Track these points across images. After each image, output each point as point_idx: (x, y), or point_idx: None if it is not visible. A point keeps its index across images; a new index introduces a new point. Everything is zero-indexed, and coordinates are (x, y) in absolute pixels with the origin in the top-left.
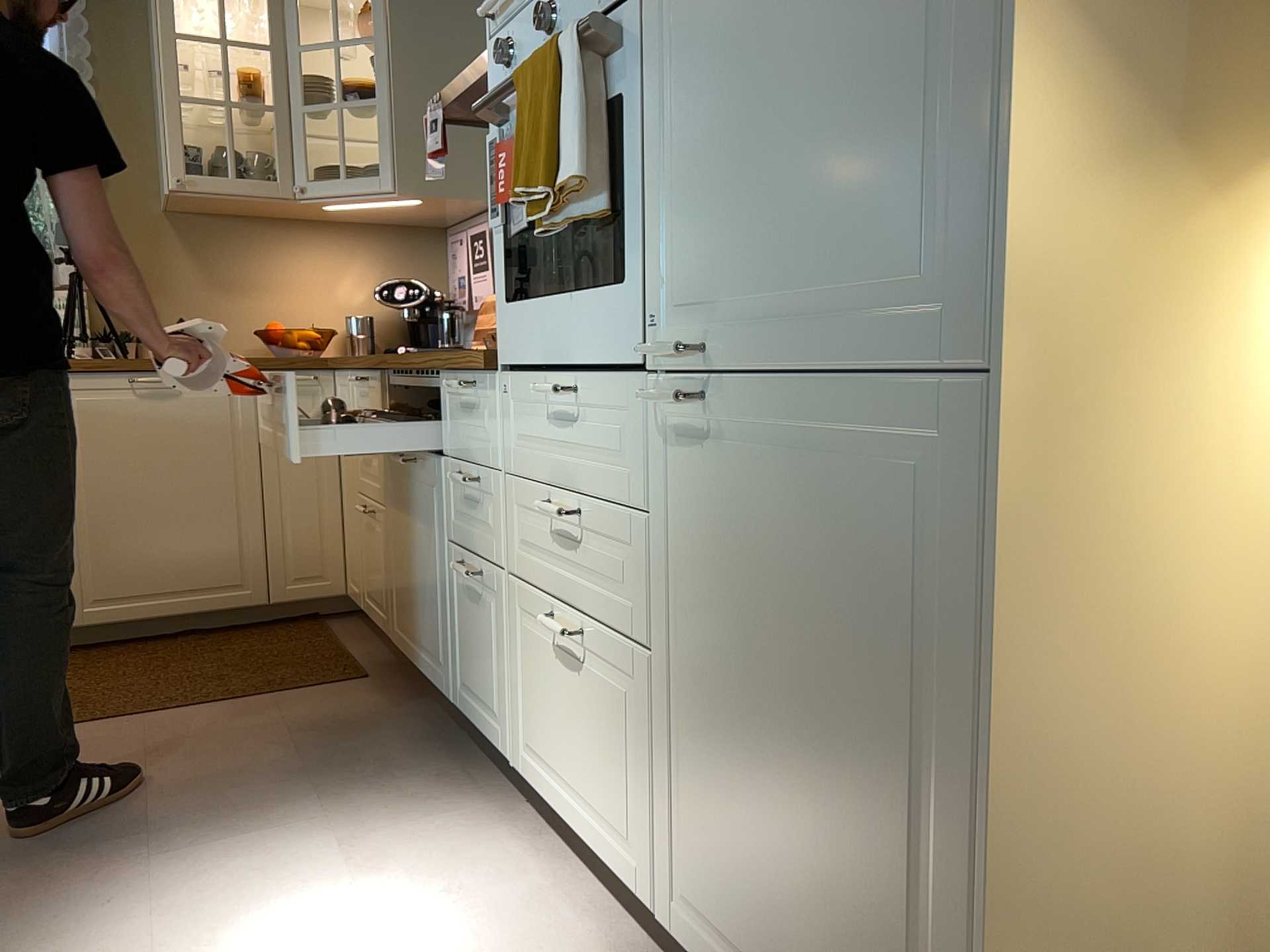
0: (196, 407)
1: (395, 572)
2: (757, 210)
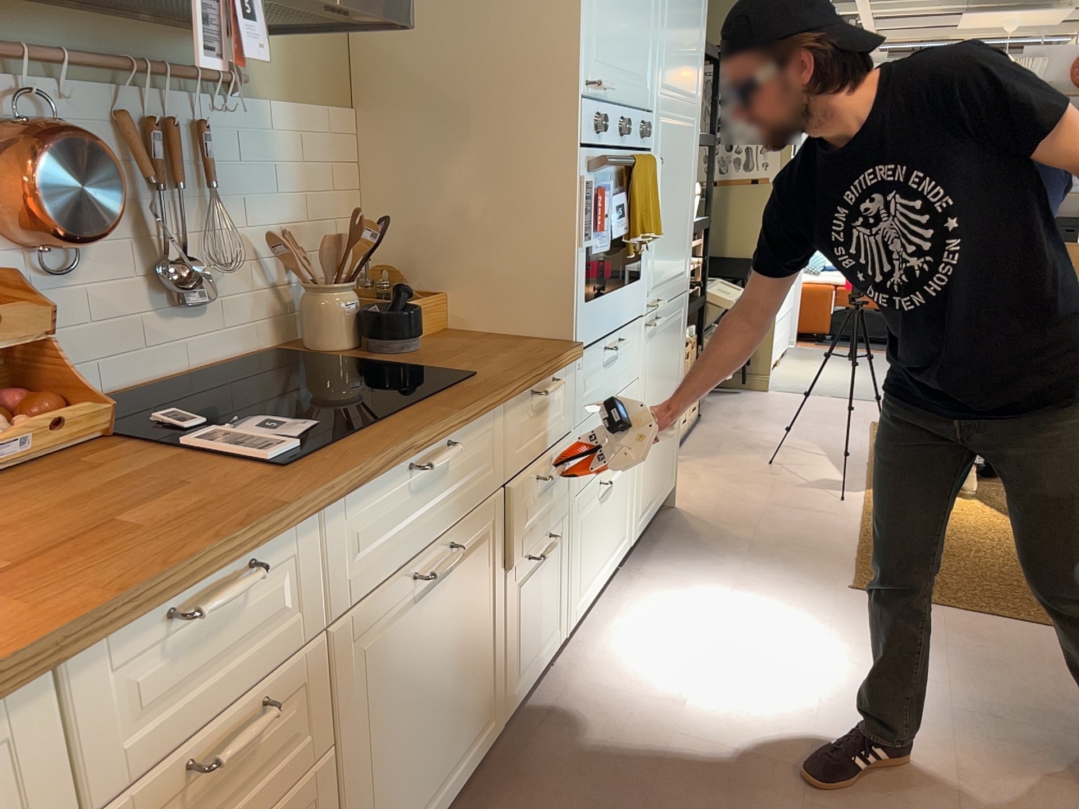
0: None
1: (370, 800)
2: (668, 250)
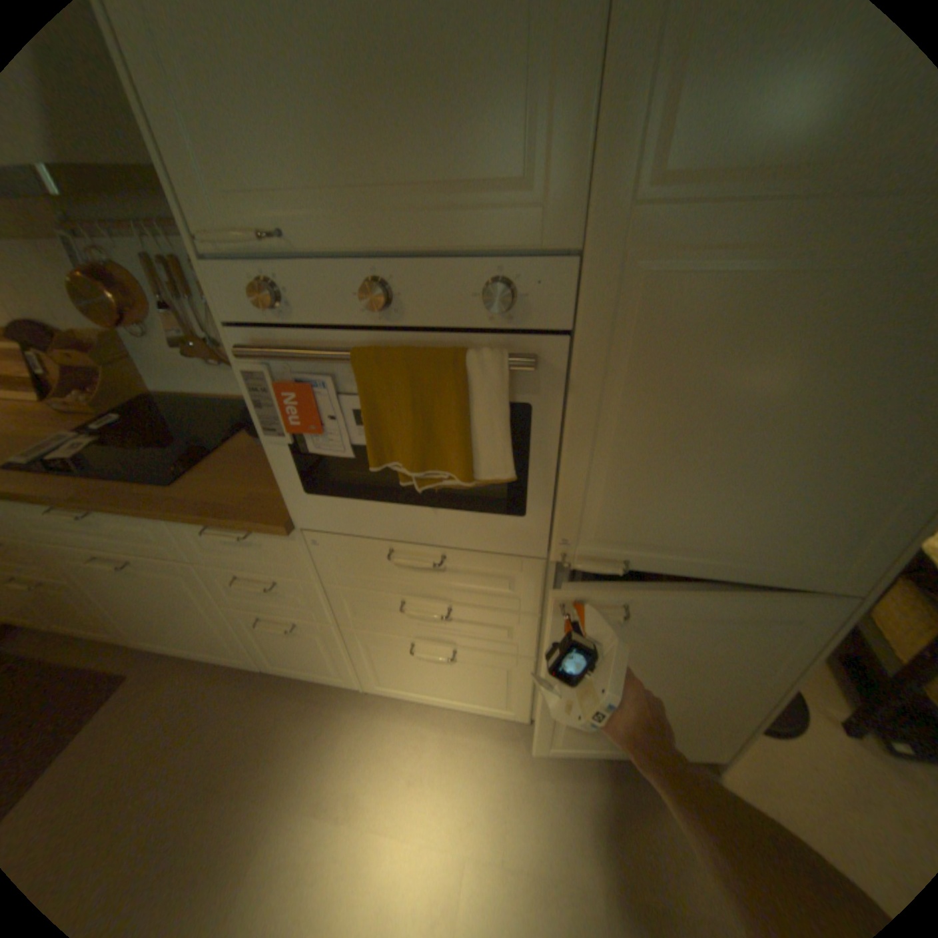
0: None
1: (115, 617)
2: (691, 510)
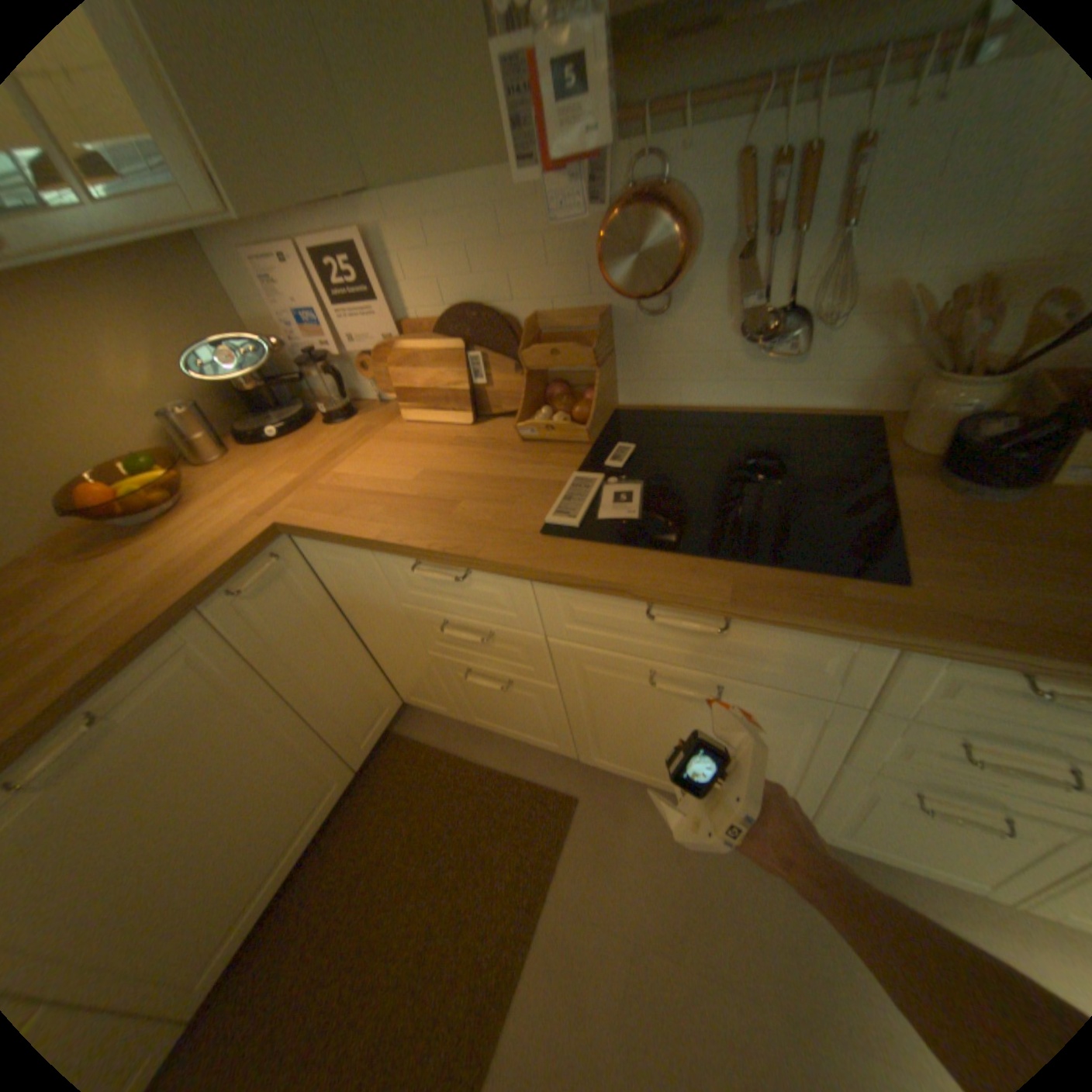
0: (154, 713)
1: (600, 732)
2: None
